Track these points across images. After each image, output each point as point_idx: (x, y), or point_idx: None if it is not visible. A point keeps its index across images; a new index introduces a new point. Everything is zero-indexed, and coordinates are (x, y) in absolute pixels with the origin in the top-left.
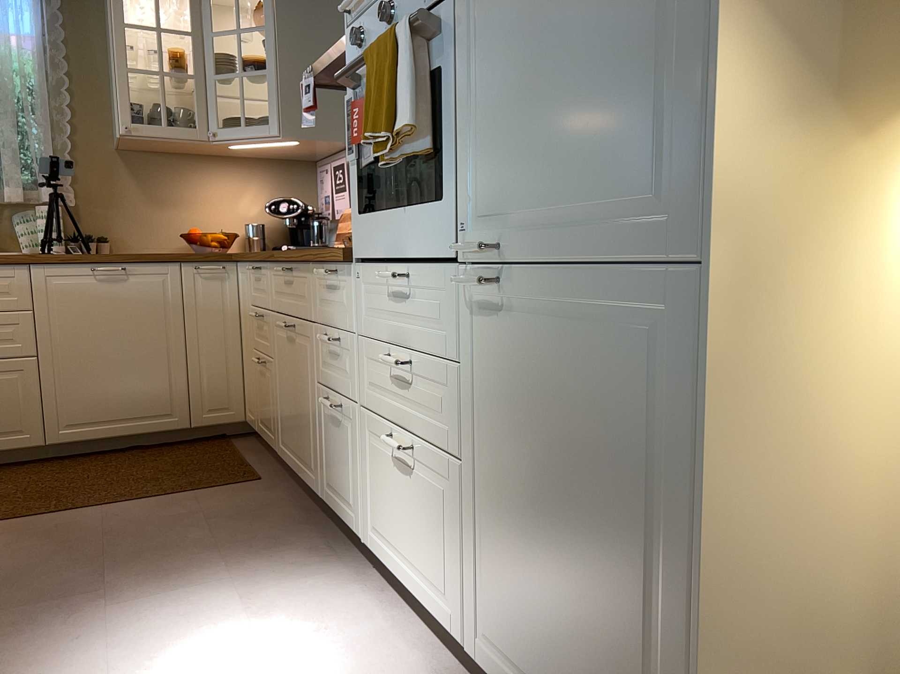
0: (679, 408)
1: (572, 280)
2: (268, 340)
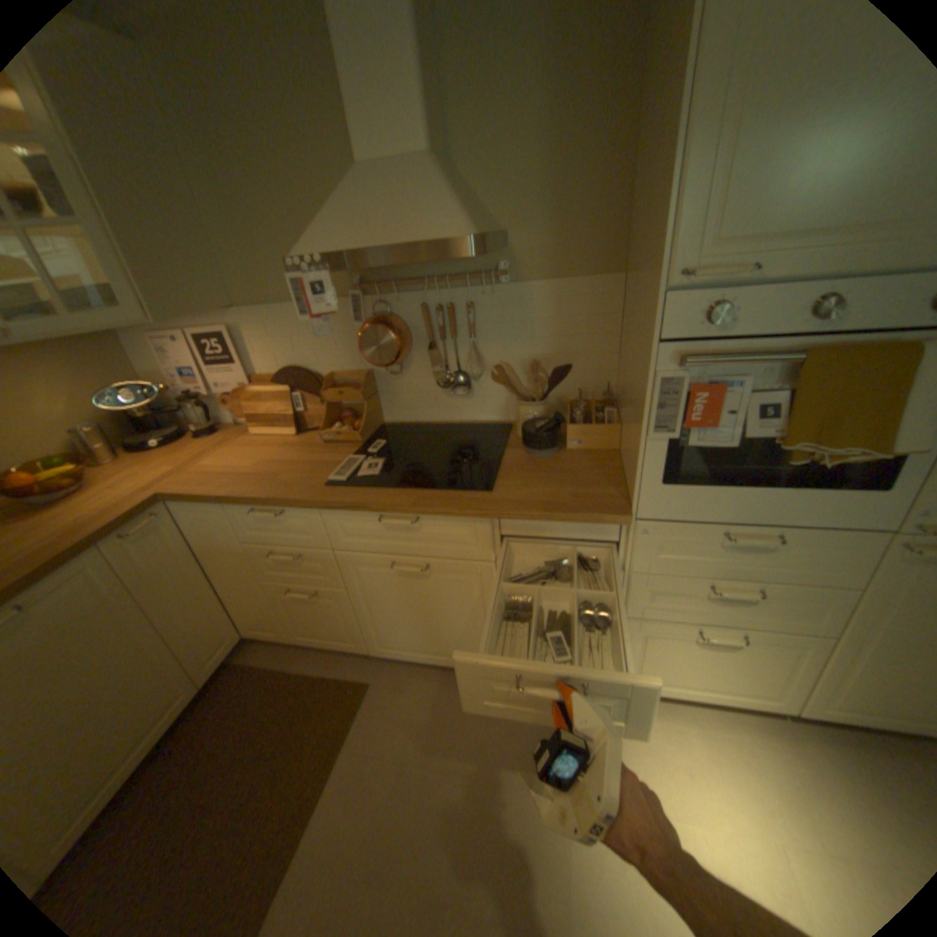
0: None
1: None
2: (322, 575)
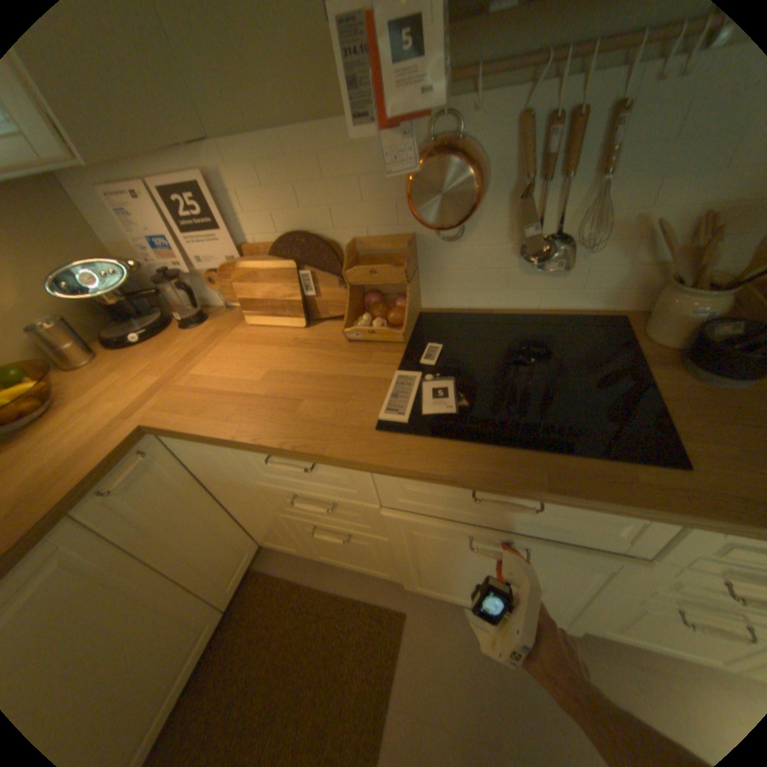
0: None
1: None
2: (360, 522)
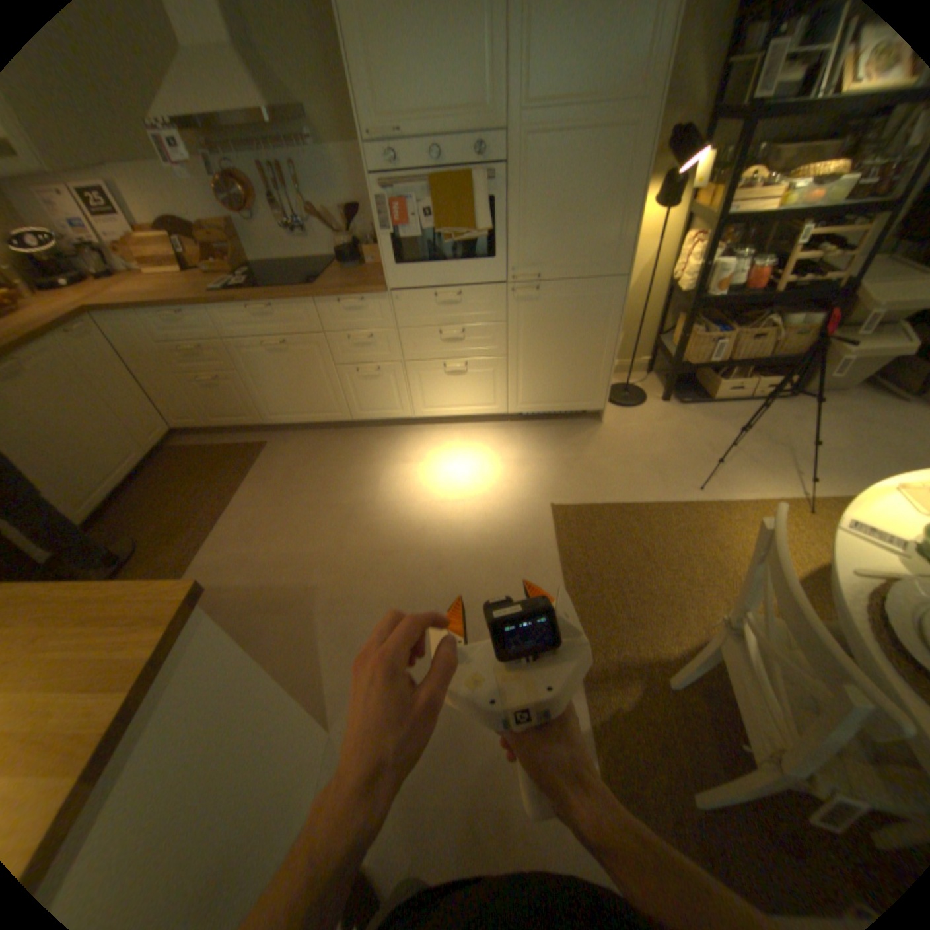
0: (609, 311)
1: (571, 284)
2: (217, 362)
